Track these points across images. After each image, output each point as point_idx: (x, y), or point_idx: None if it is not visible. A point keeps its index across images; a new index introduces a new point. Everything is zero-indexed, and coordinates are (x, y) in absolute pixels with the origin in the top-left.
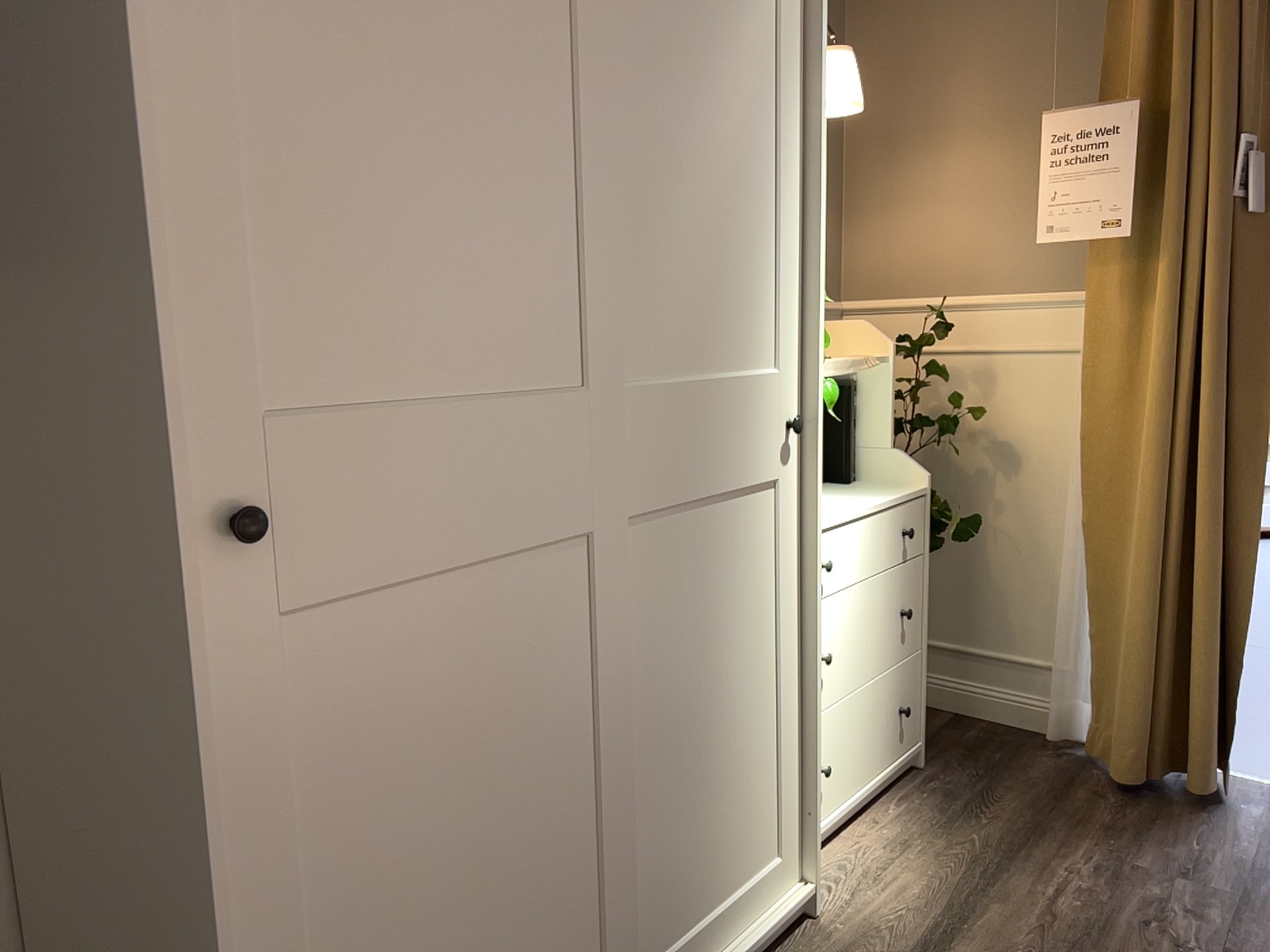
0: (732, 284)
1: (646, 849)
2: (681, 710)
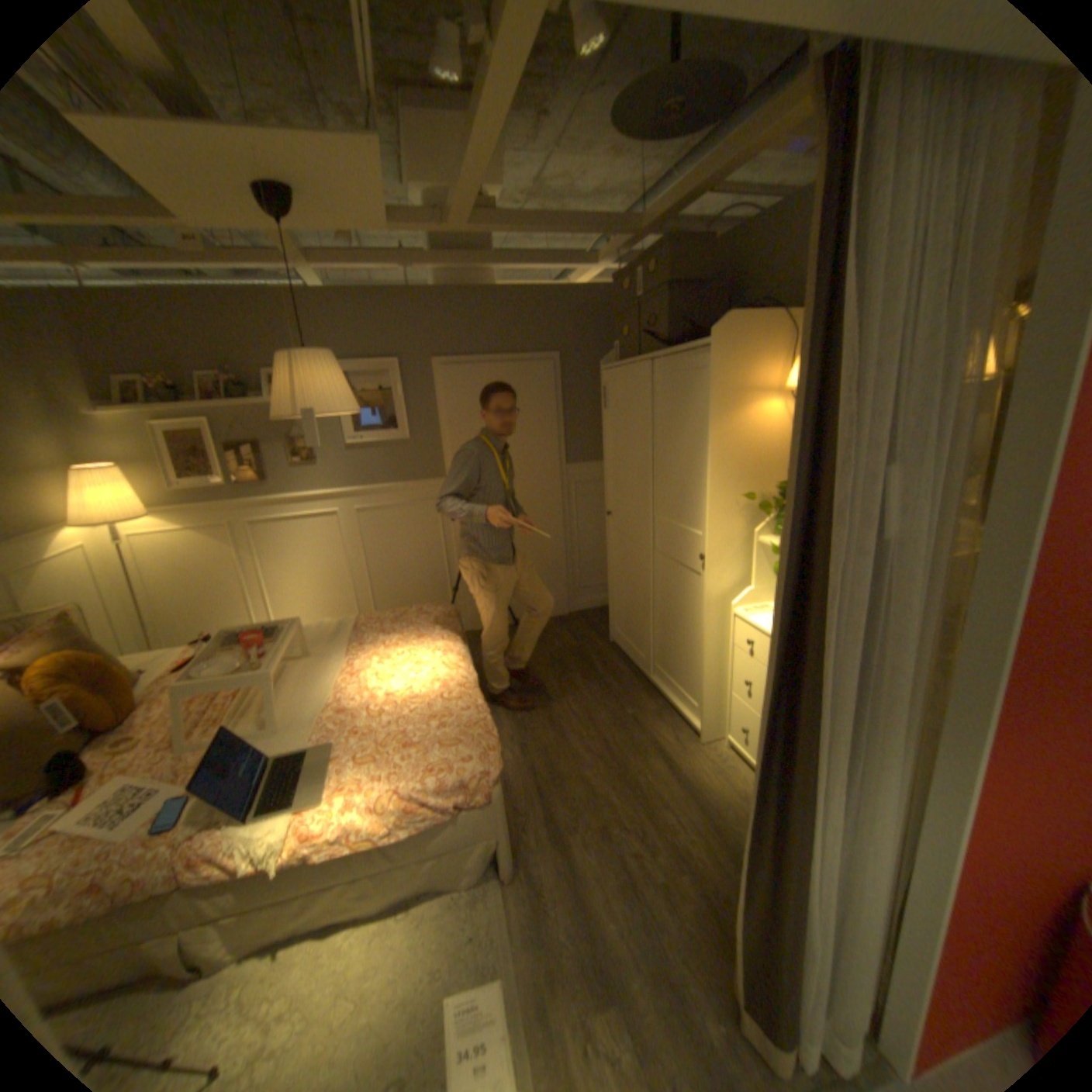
0: (687, 496)
1: (660, 641)
2: (669, 616)
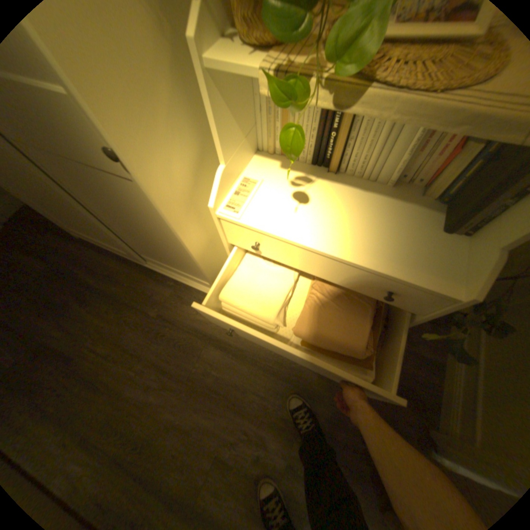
0: None
1: (131, 241)
2: (123, 224)
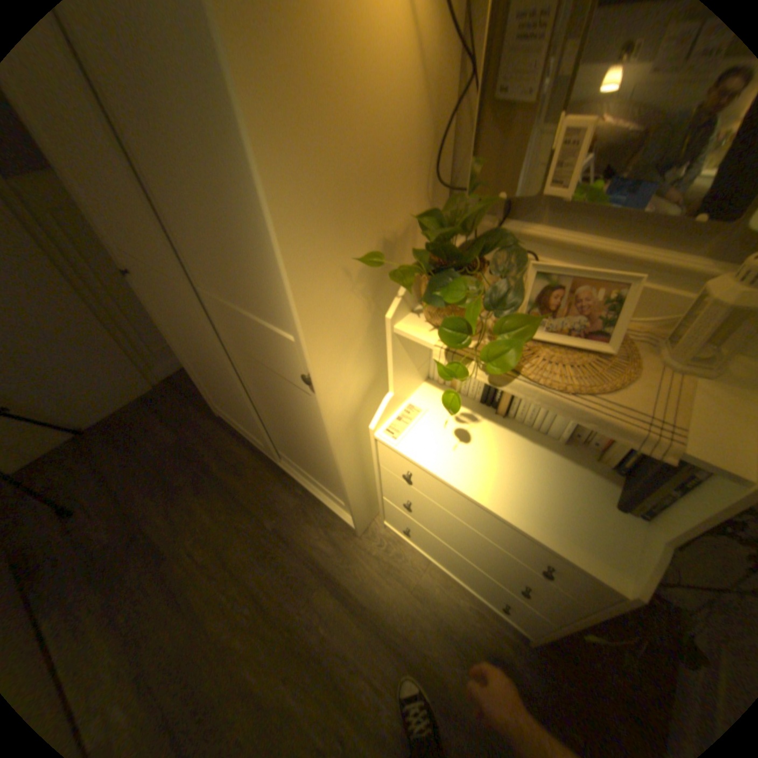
0: (237, 261)
1: (275, 435)
2: (277, 419)
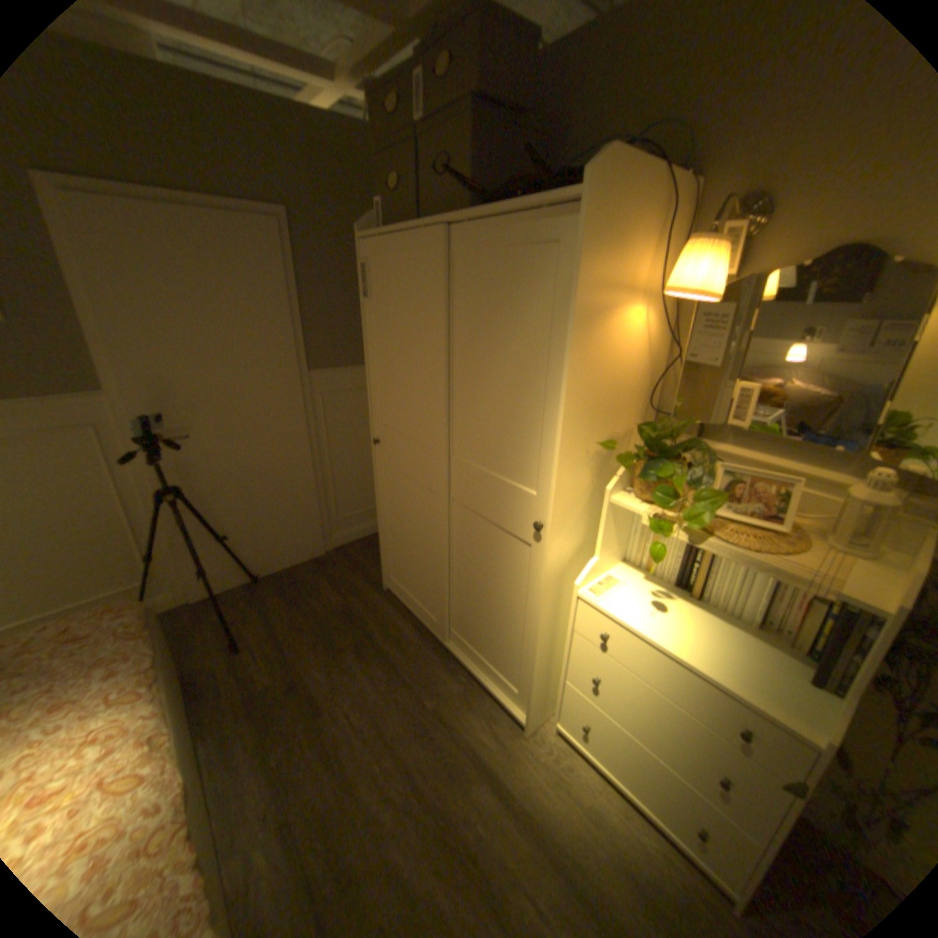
0: (510, 437)
1: (458, 605)
2: (473, 581)
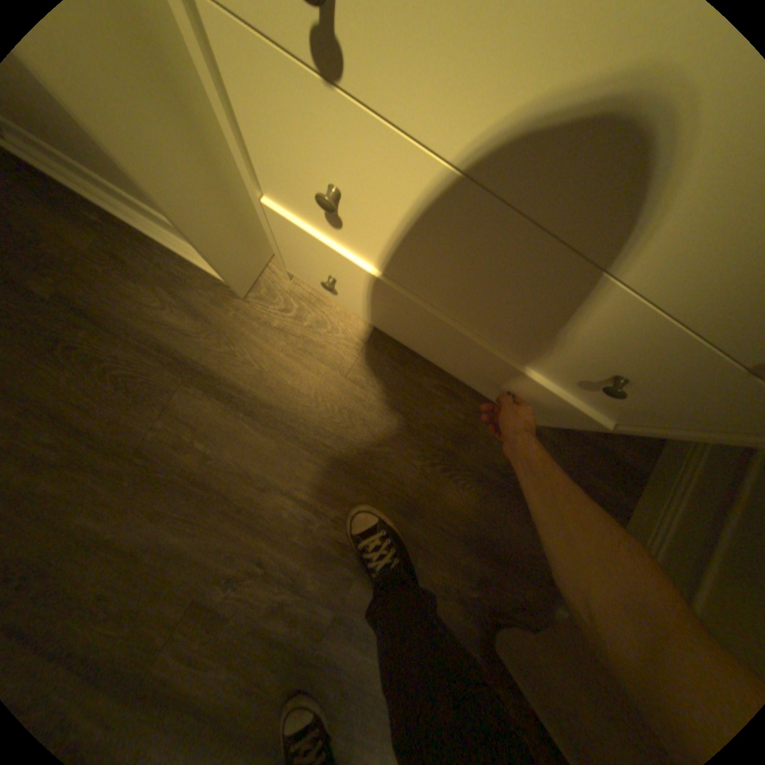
0: None
1: None
2: None
